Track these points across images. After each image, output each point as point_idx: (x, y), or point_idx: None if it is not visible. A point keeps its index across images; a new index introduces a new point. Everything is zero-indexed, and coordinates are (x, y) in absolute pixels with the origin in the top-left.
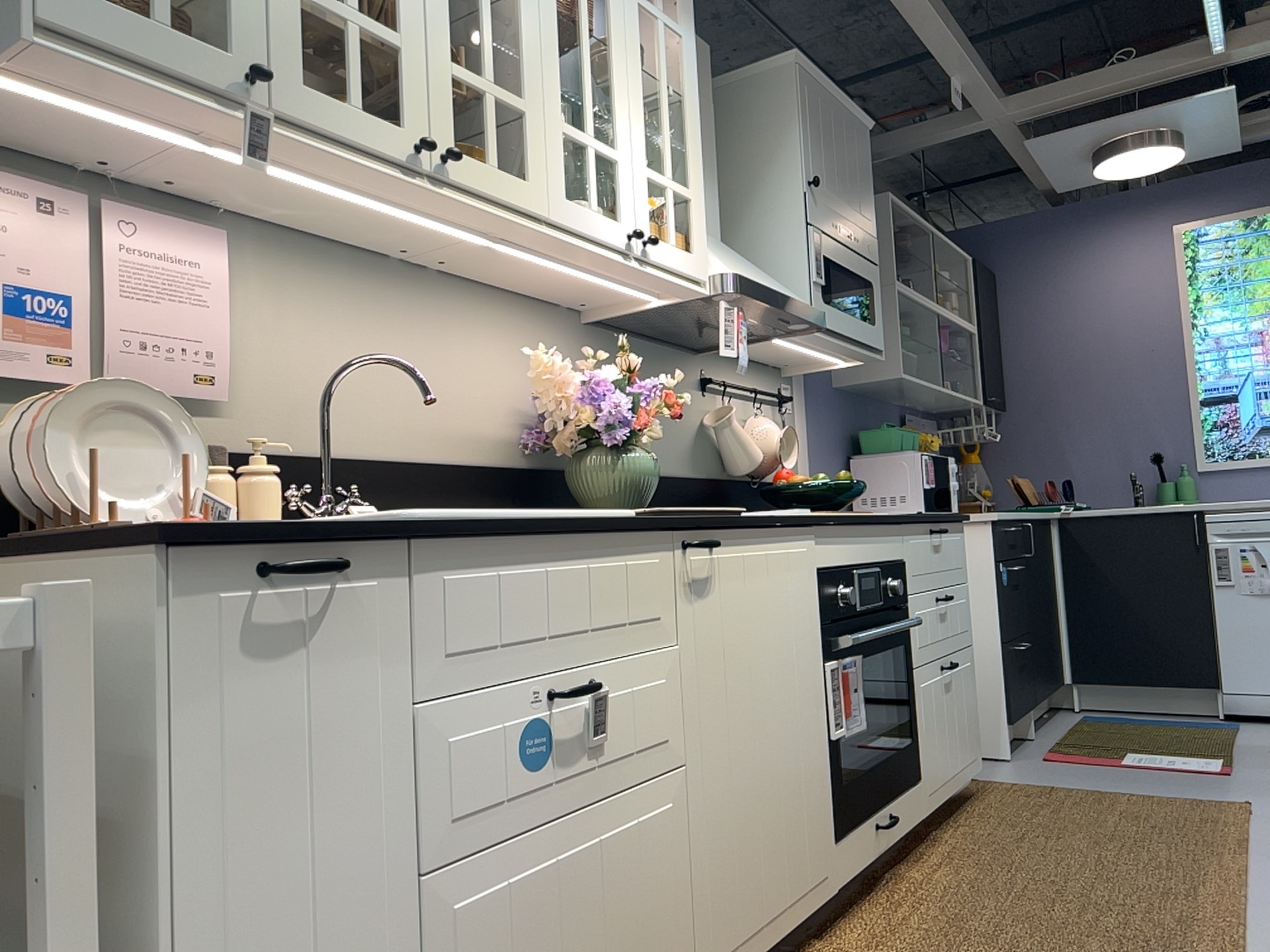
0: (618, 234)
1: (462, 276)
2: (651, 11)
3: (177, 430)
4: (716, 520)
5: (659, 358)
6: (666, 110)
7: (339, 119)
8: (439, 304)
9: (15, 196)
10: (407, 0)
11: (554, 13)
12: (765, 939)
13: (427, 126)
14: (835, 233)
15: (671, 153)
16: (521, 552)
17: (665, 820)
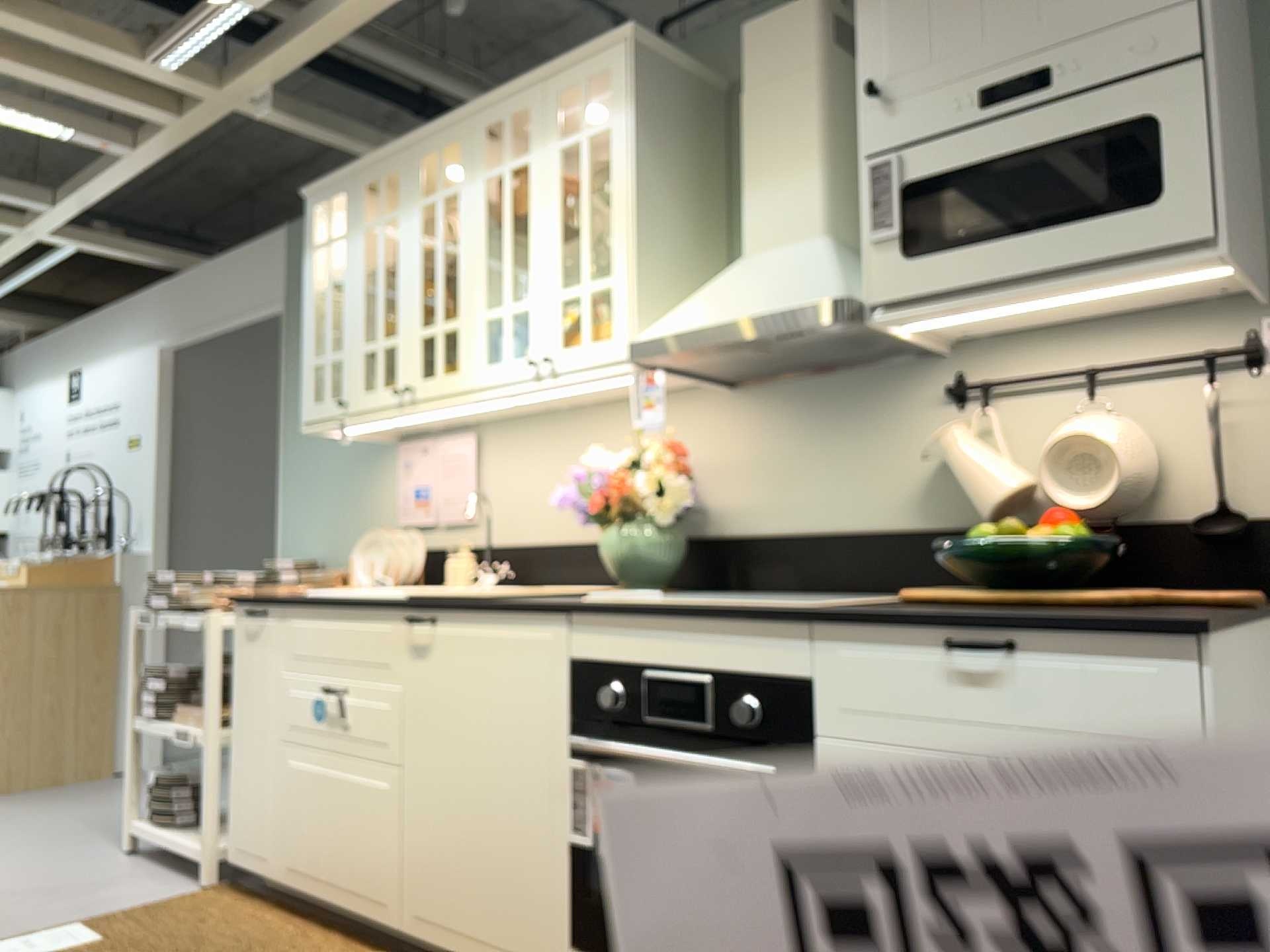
0: (525, 367)
1: (604, 398)
2: (571, 143)
3: (398, 546)
4: (433, 603)
5: (850, 388)
6: (583, 220)
7: (372, 400)
8: (589, 426)
9: (415, 450)
10: (400, 314)
11: (481, 237)
12: (462, 947)
13: (406, 377)
14: (958, 116)
15: (587, 257)
16: (320, 614)
17: (382, 793)
